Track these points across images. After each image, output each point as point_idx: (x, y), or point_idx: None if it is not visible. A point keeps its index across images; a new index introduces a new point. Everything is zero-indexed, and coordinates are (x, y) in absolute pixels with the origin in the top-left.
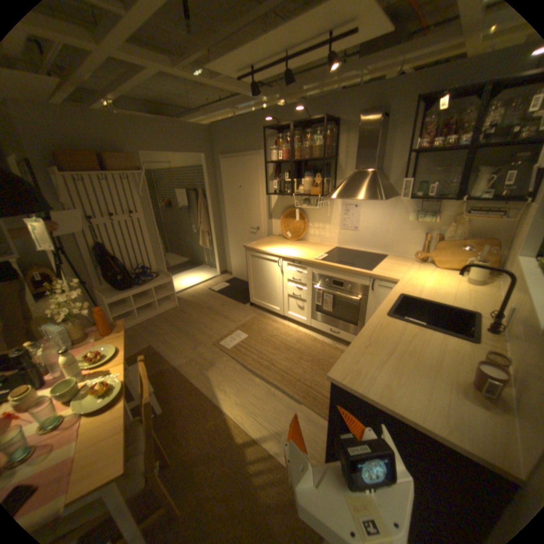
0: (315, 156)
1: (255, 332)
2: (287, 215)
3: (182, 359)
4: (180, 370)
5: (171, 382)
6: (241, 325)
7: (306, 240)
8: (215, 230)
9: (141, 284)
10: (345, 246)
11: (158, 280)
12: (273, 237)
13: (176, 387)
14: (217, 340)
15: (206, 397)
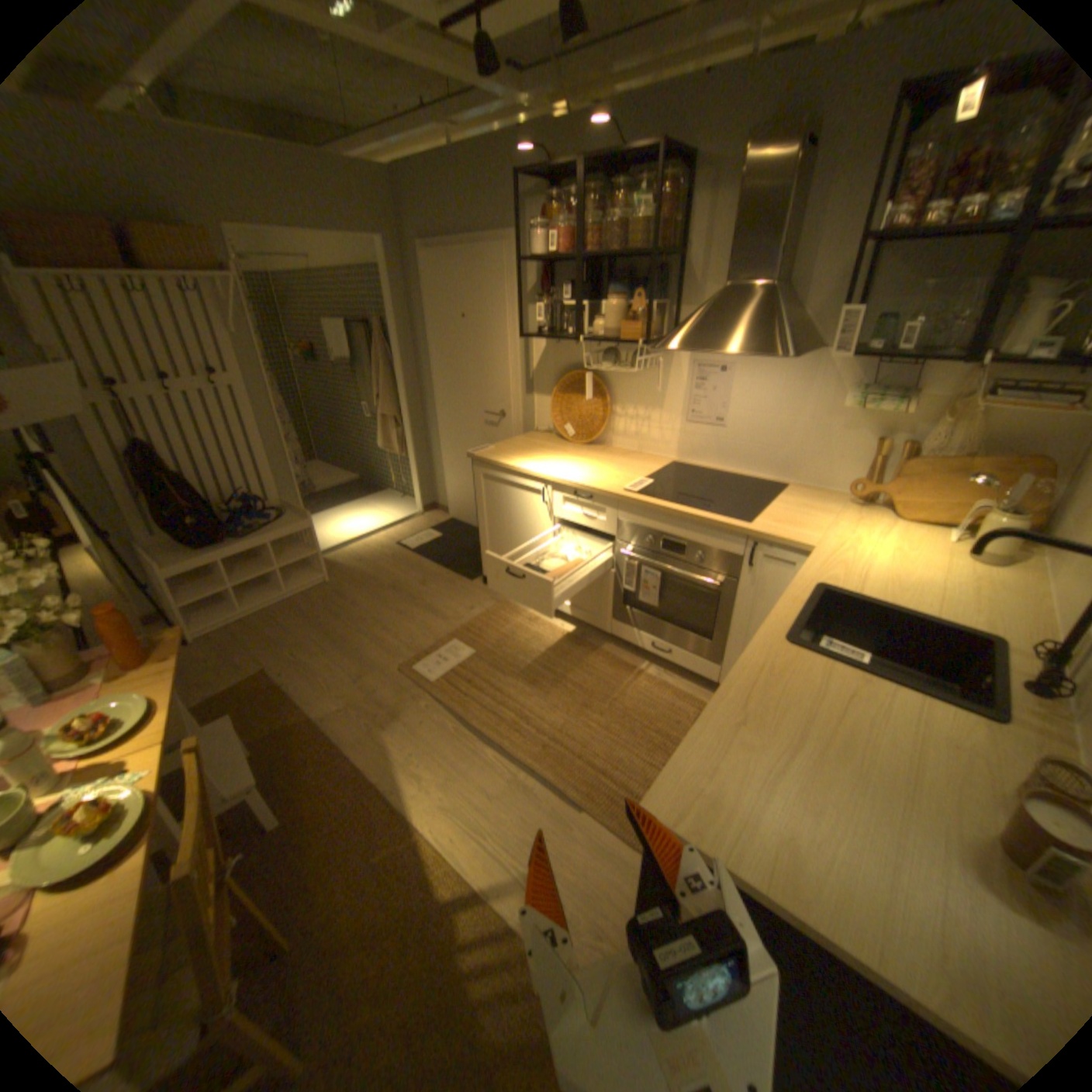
0: (634, 246)
1: (491, 644)
2: (566, 387)
3: (330, 703)
4: (323, 728)
5: (302, 756)
6: (460, 626)
7: (608, 444)
8: (411, 415)
9: (243, 534)
10: (692, 460)
11: (280, 527)
12: (535, 435)
13: (313, 767)
14: (407, 661)
15: (377, 792)
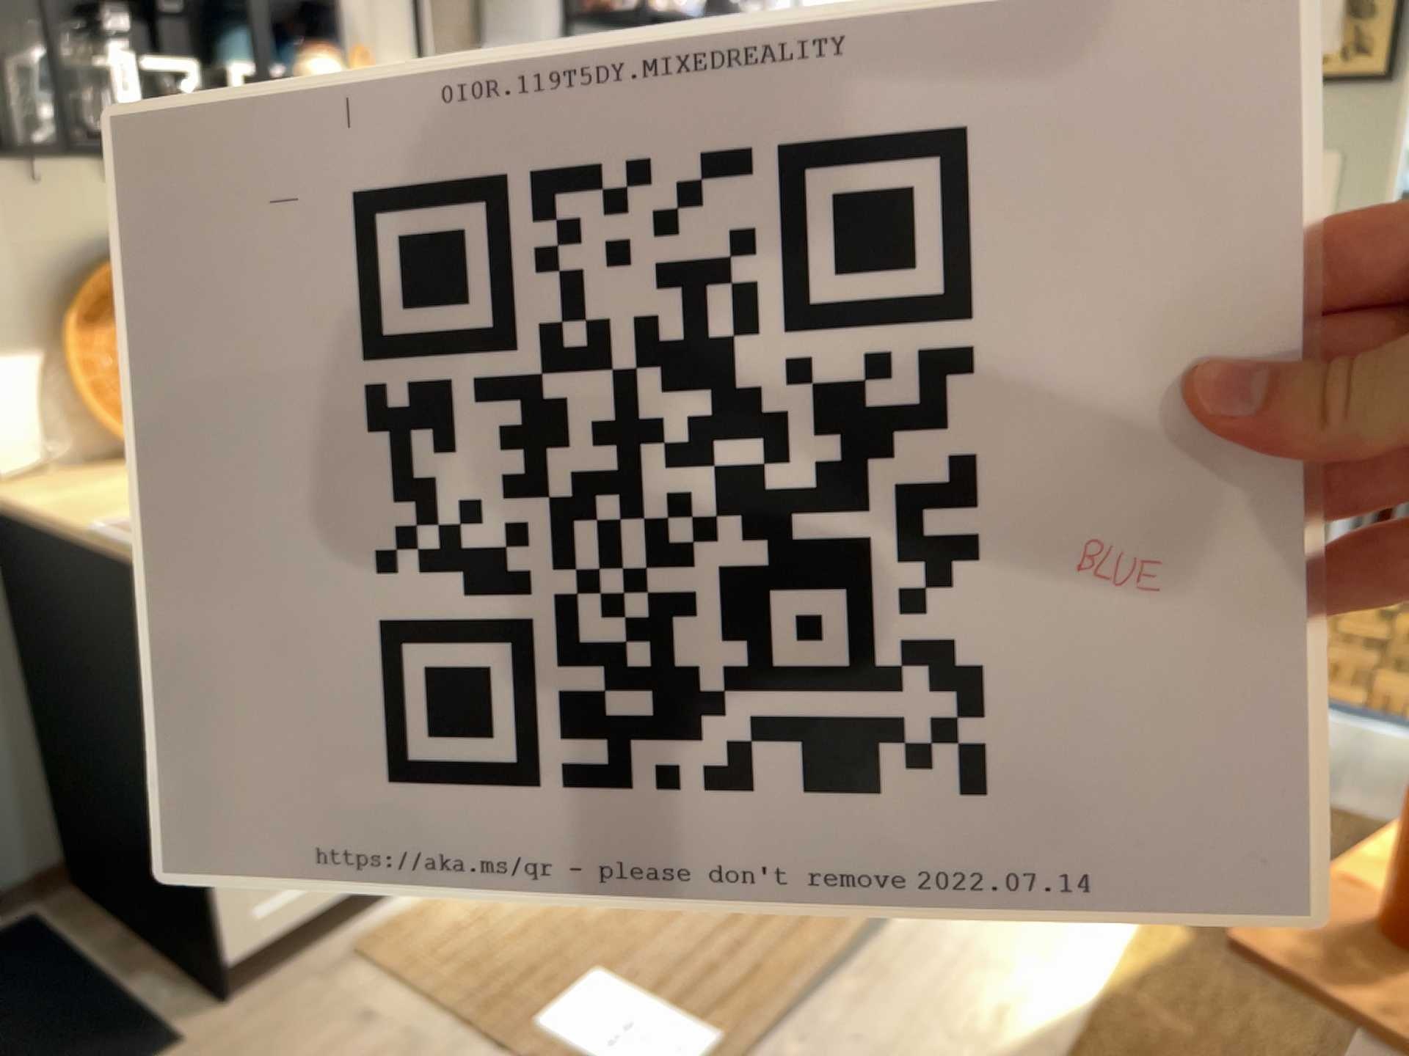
0: None
1: (566, 946)
2: (90, 307)
3: None
4: None
5: None
6: (470, 1024)
7: None
8: None
9: None
10: None
11: None
12: (31, 486)
13: None
14: None
15: None
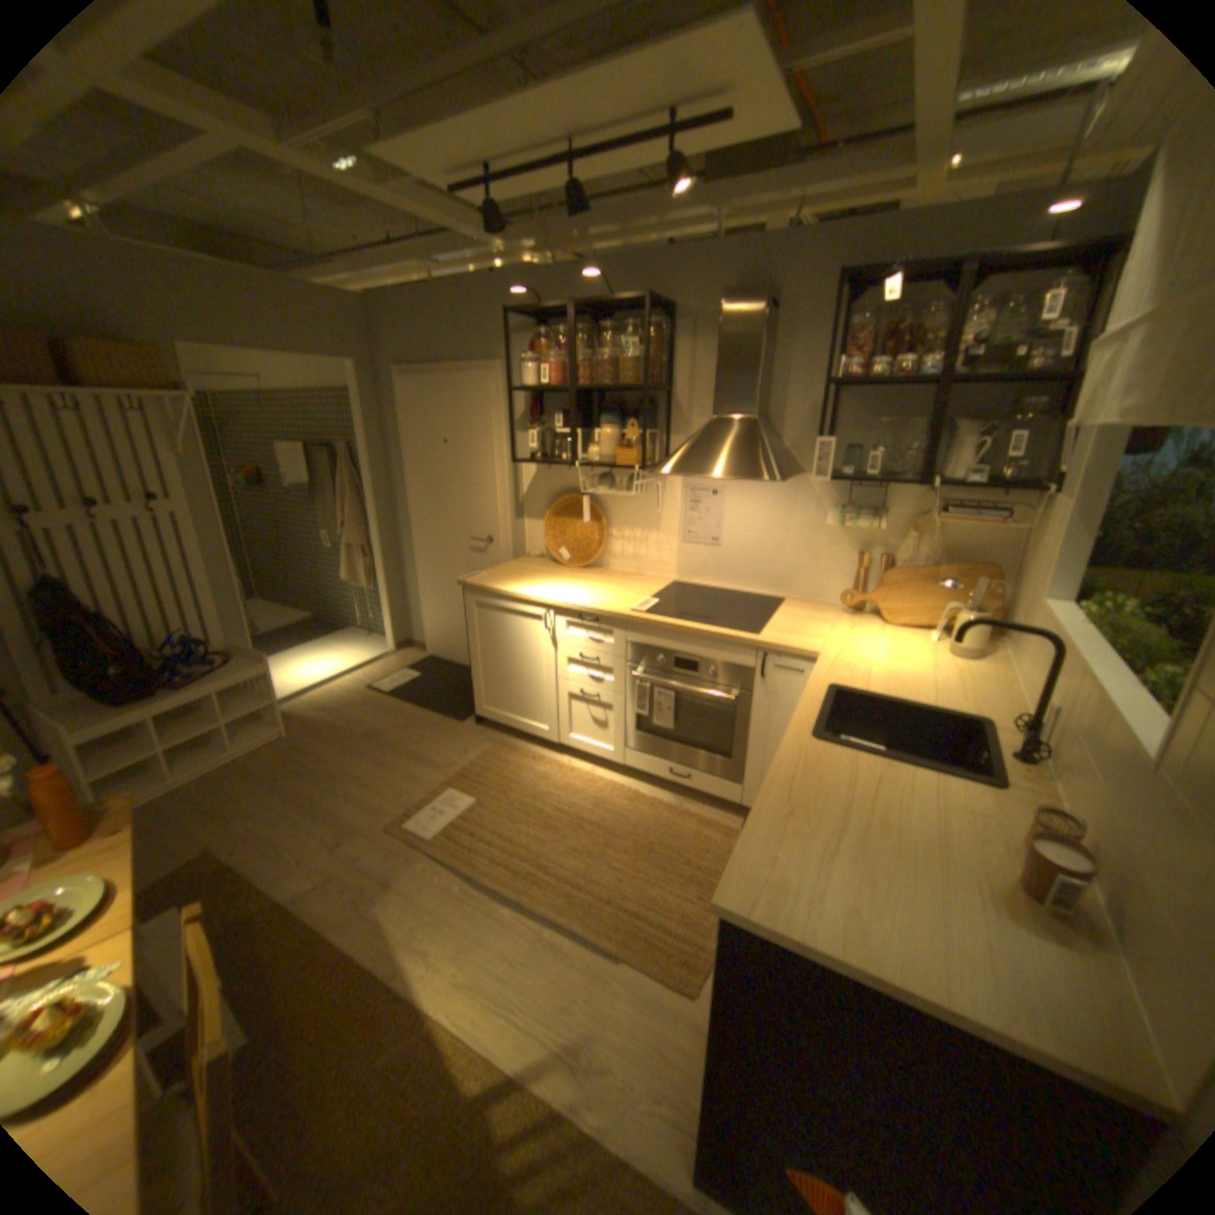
0: (625, 382)
1: (493, 789)
2: (560, 511)
3: (302, 879)
4: (297, 910)
5: (272, 949)
6: (455, 774)
7: (606, 567)
8: (382, 544)
9: (181, 684)
10: (692, 580)
11: (229, 673)
12: (528, 560)
13: (288, 959)
14: (395, 819)
15: (375, 978)
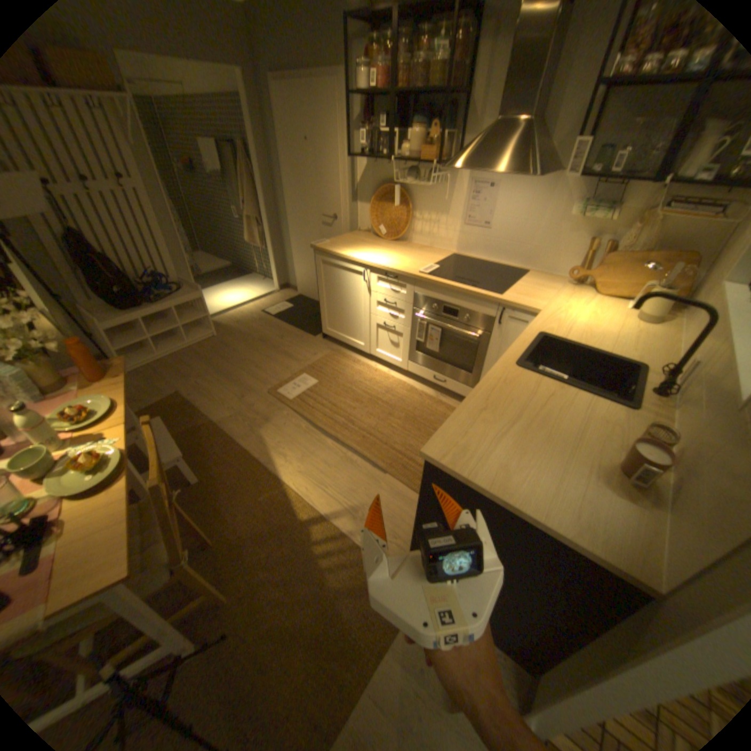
0: (433, 85)
1: (328, 377)
2: (380, 197)
3: (224, 412)
4: (221, 427)
5: (209, 443)
6: (308, 366)
7: (409, 241)
8: (268, 217)
9: (154, 301)
10: (466, 253)
11: (180, 296)
12: (358, 234)
13: (217, 449)
14: (273, 387)
15: (259, 463)
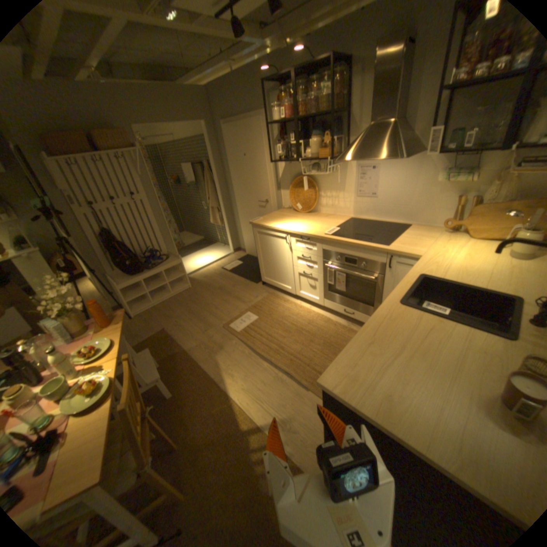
0: (323, 110)
1: (265, 313)
2: (295, 185)
3: (192, 342)
4: (190, 354)
5: (181, 366)
6: (251, 306)
7: (318, 212)
8: (224, 206)
9: (151, 267)
10: (361, 216)
11: (167, 263)
12: (282, 210)
13: (185, 371)
14: (226, 323)
15: (214, 382)
